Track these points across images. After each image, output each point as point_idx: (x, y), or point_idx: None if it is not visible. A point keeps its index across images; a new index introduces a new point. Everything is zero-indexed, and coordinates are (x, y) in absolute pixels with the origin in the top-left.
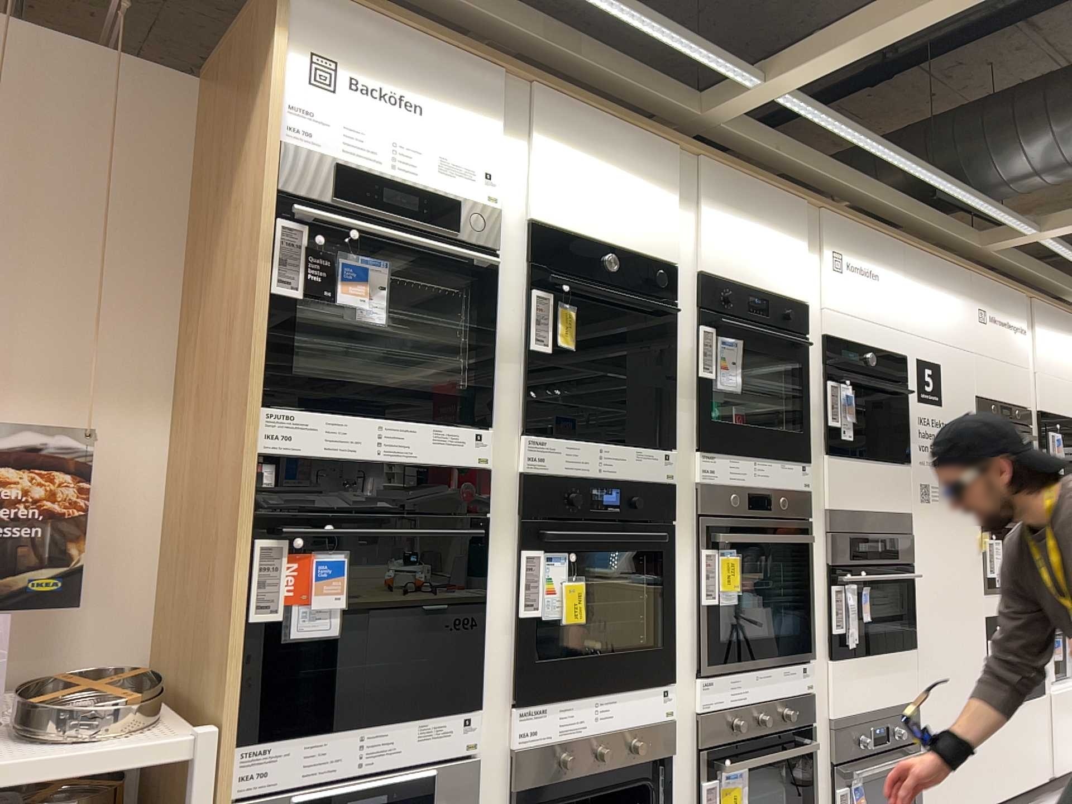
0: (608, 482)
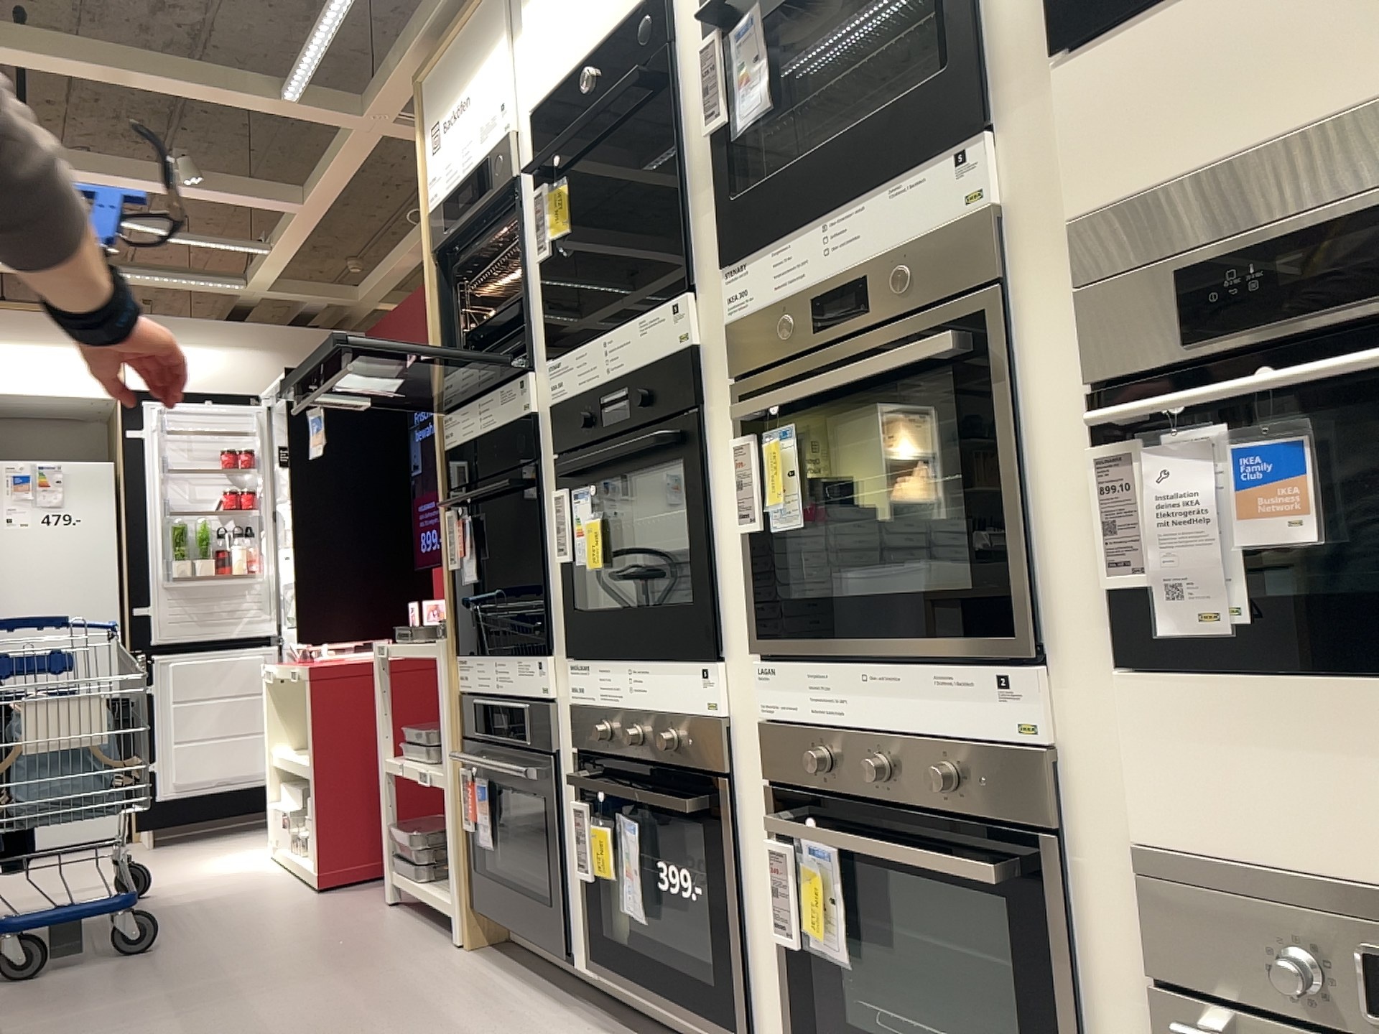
0: (615, 385)
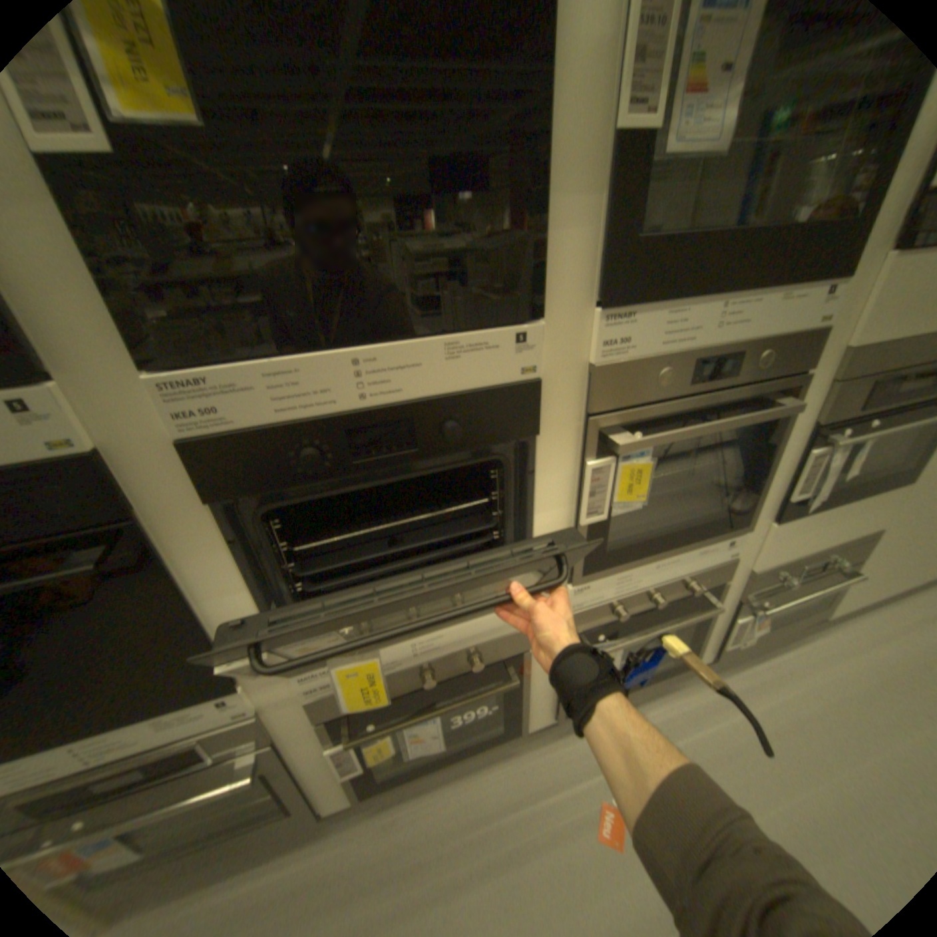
0: (390, 415)
